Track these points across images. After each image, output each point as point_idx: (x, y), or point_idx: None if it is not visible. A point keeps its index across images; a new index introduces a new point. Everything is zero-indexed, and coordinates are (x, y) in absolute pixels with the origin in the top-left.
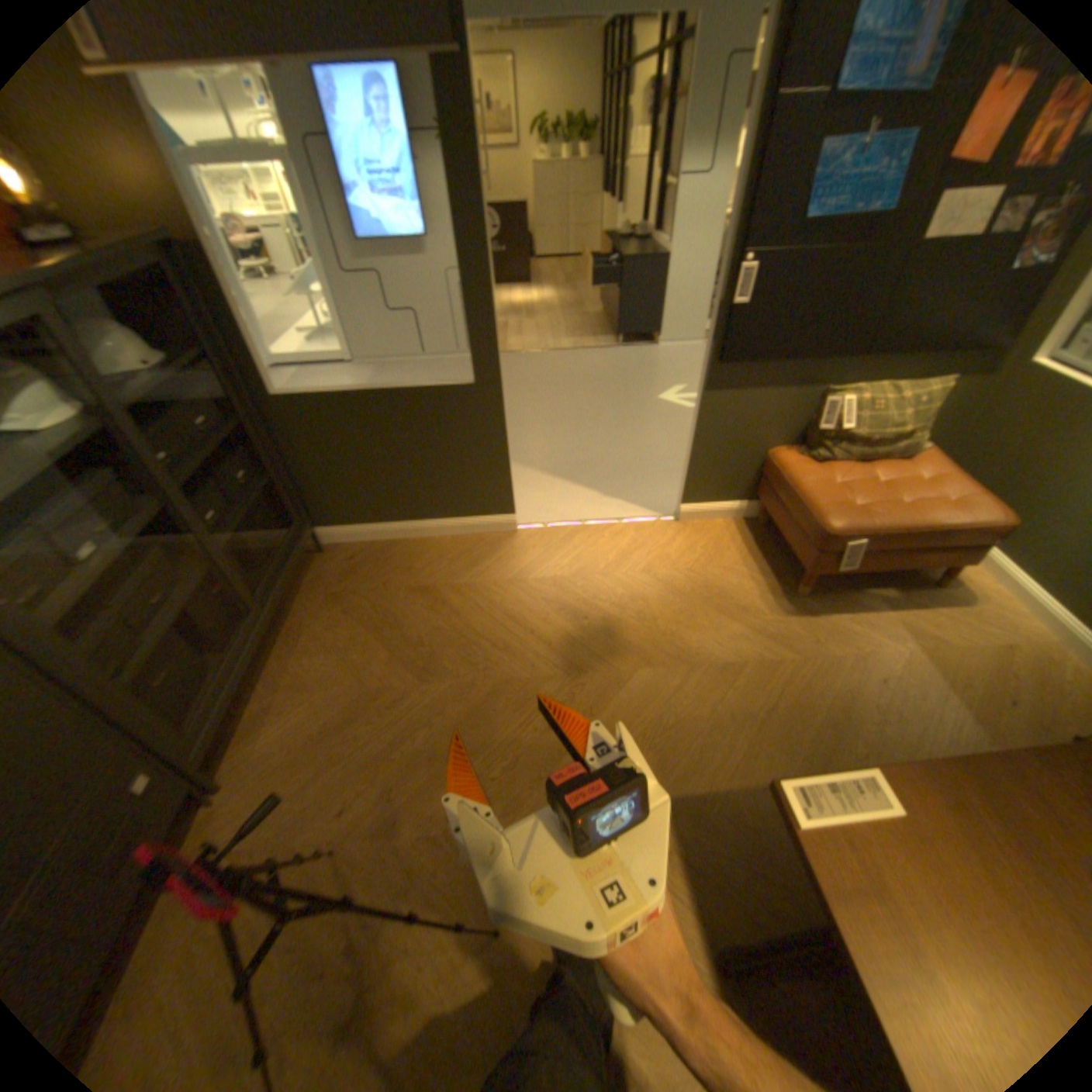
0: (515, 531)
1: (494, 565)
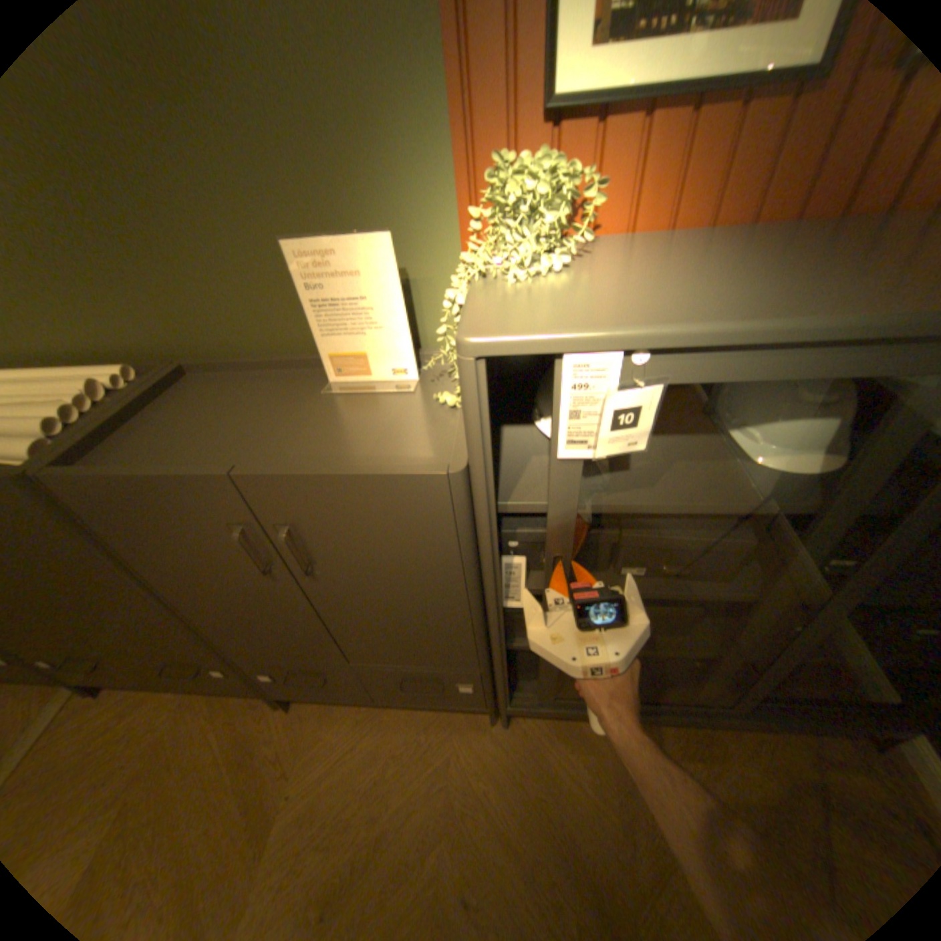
0: None
1: None
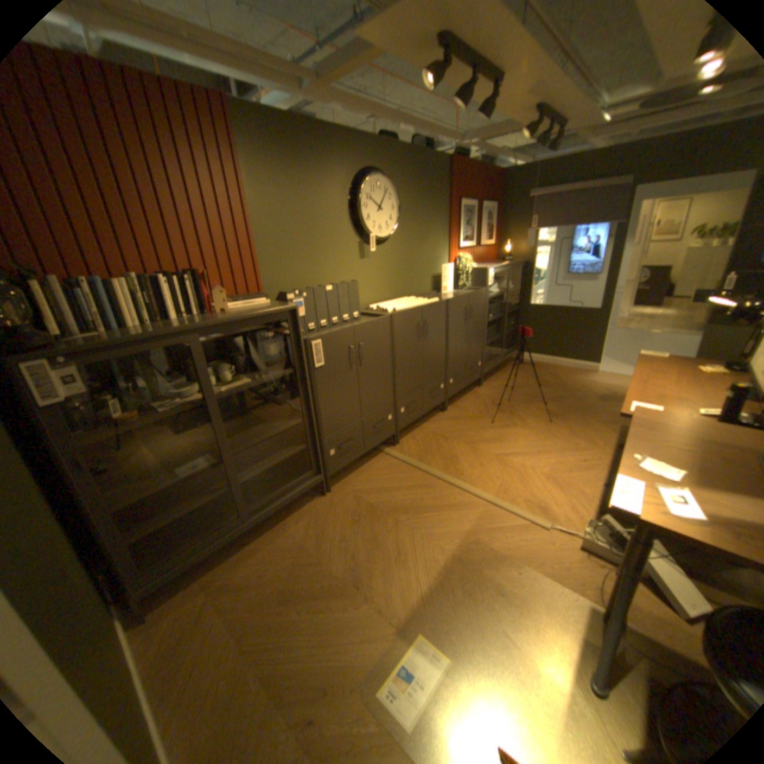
0: (597, 372)
1: (583, 376)
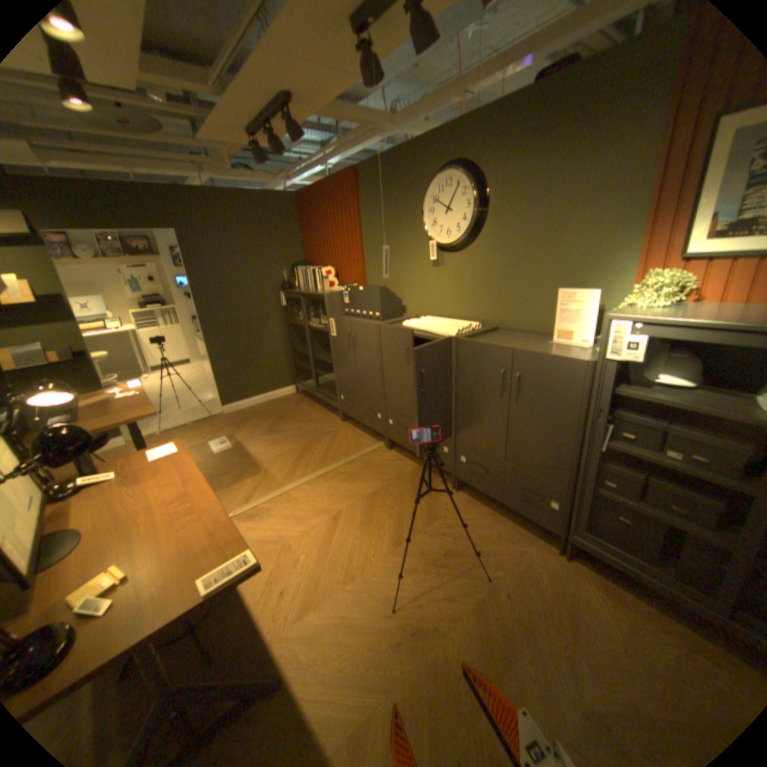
0: None
1: None
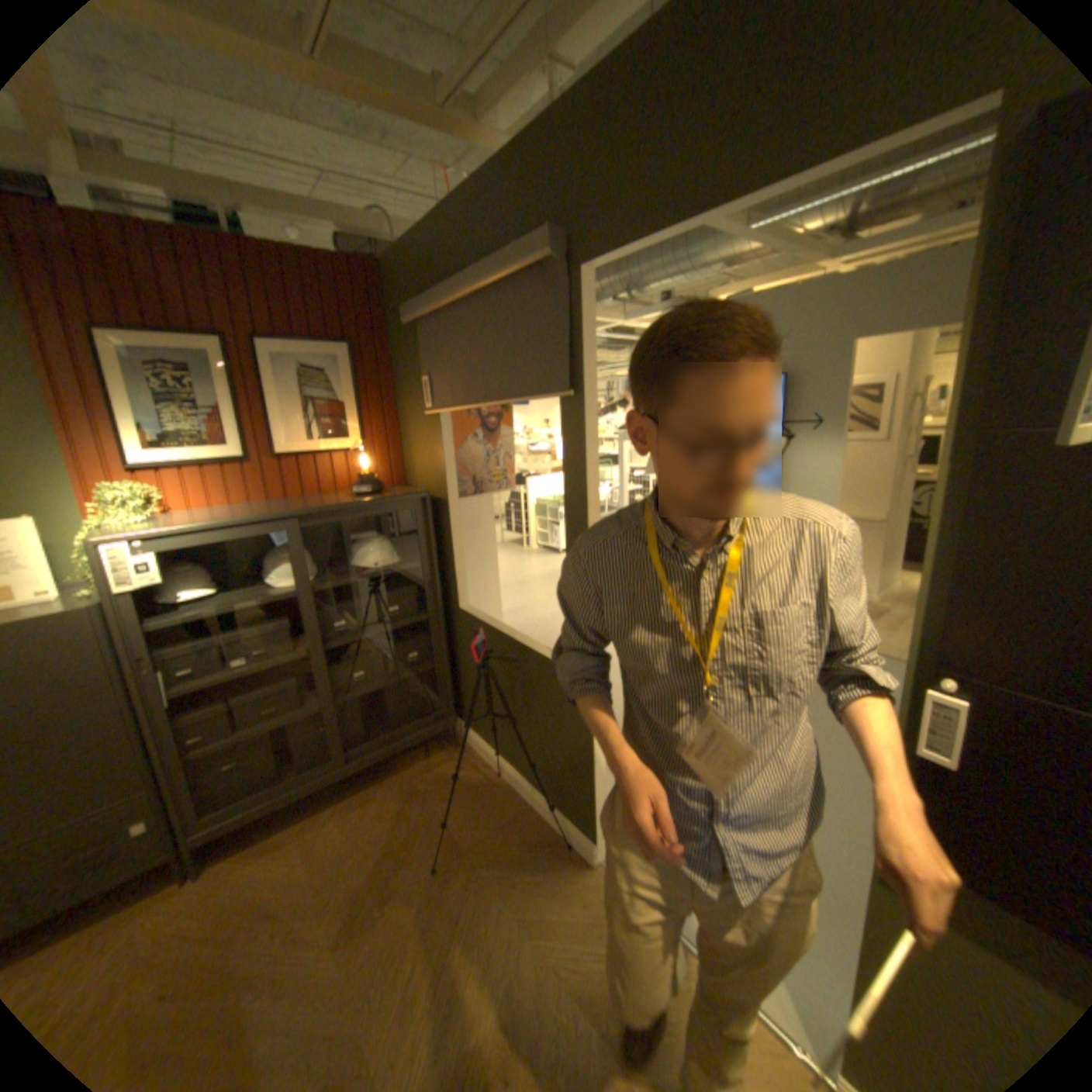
0: (590, 869)
1: (526, 889)
